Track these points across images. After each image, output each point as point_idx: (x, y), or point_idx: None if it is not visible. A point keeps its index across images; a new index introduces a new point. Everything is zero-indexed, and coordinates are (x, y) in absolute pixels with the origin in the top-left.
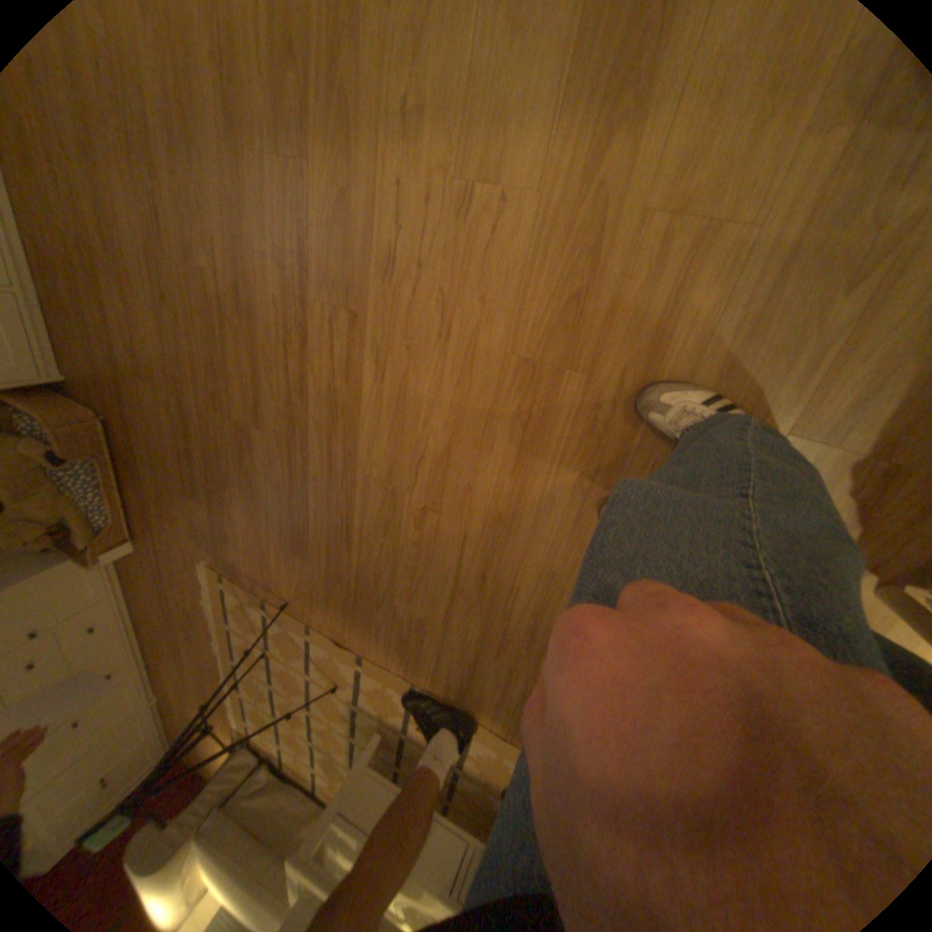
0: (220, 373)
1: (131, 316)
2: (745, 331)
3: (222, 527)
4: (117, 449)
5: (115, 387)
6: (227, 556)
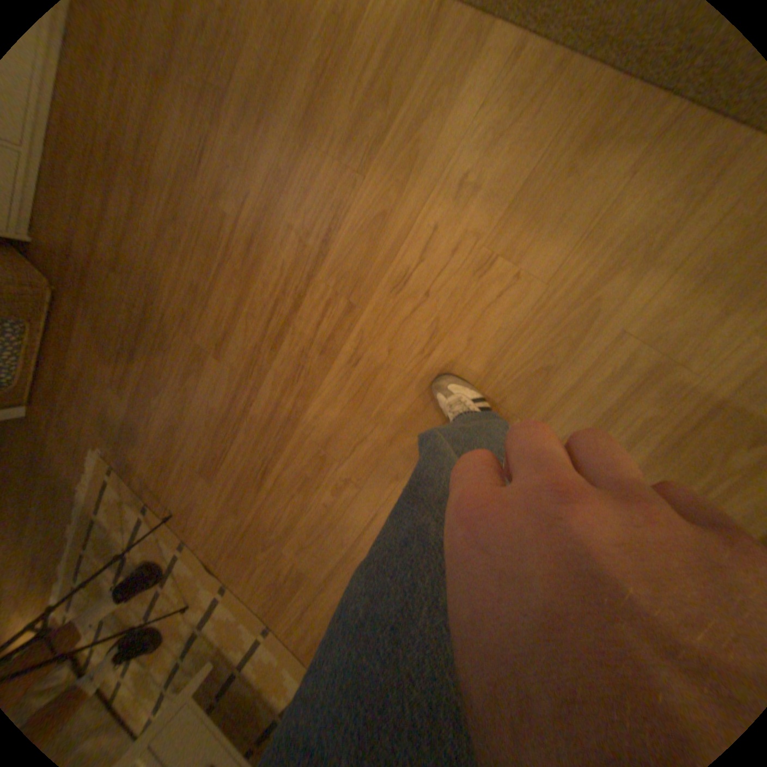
0: (202, 302)
1: (135, 222)
2: (667, 445)
3: (137, 428)
4: (57, 322)
5: (85, 271)
6: (129, 455)
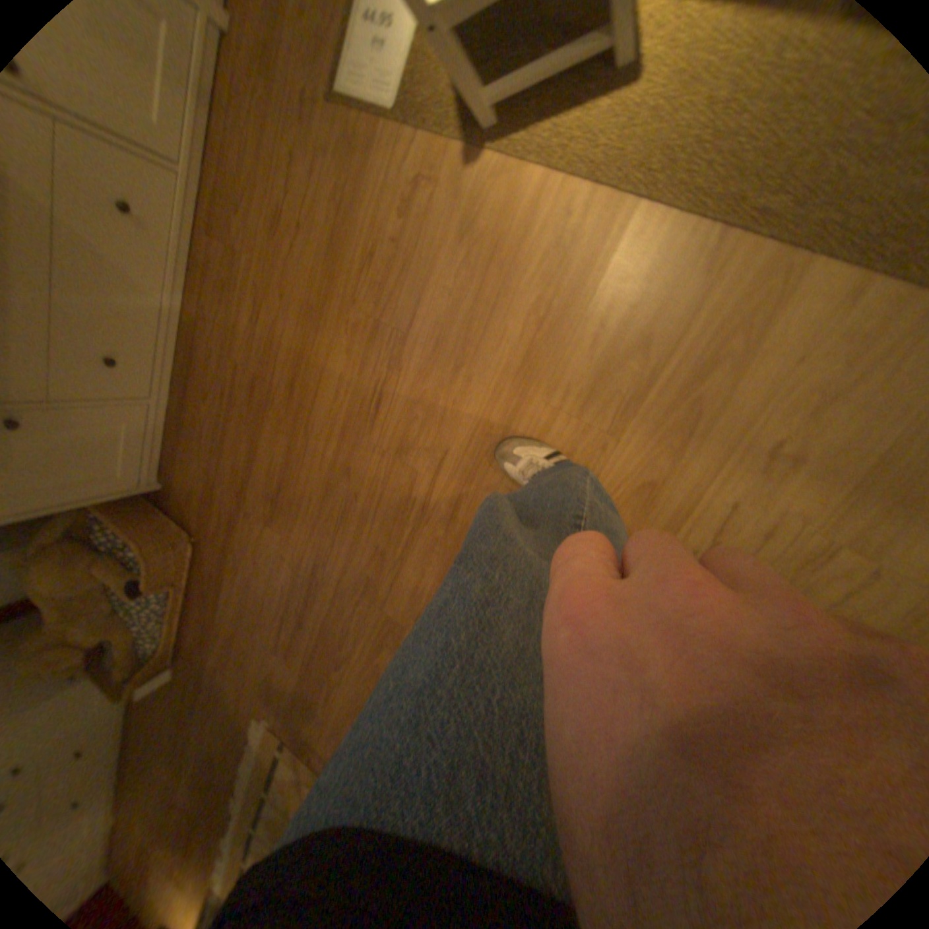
0: (393, 569)
1: (295, 474)
2: None
3: (315, 703)
4: (202, 578)
5: (233, 524)
6: (305, 731)
